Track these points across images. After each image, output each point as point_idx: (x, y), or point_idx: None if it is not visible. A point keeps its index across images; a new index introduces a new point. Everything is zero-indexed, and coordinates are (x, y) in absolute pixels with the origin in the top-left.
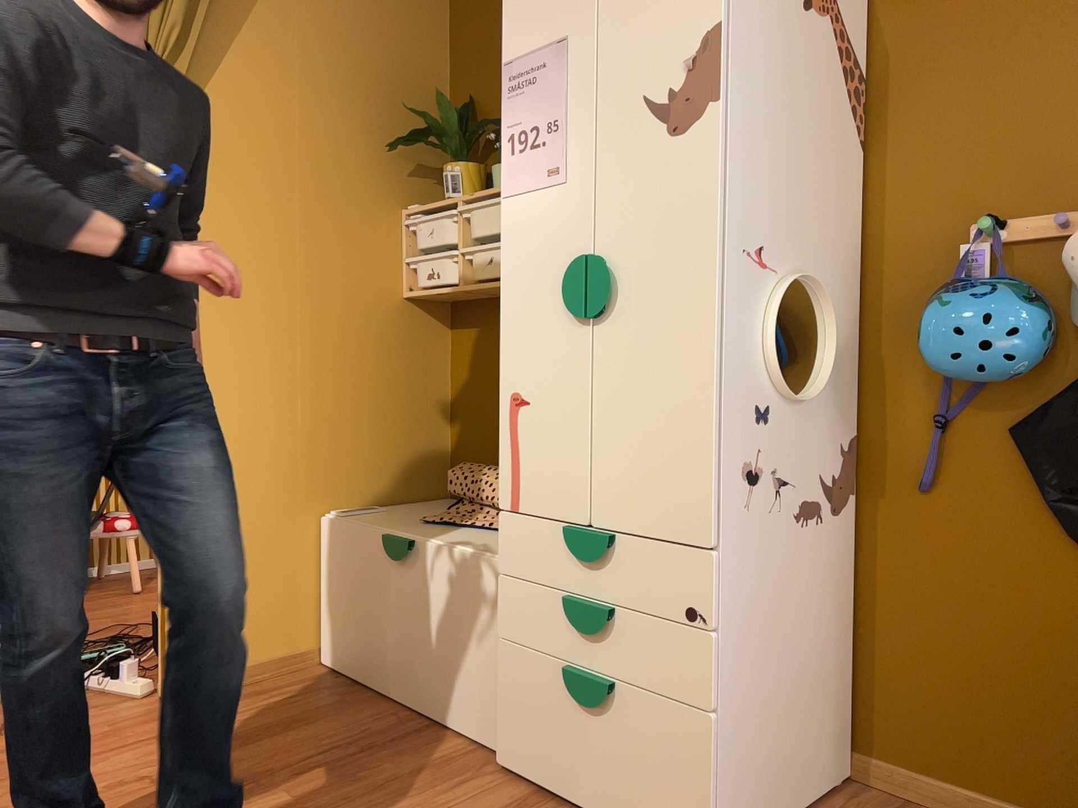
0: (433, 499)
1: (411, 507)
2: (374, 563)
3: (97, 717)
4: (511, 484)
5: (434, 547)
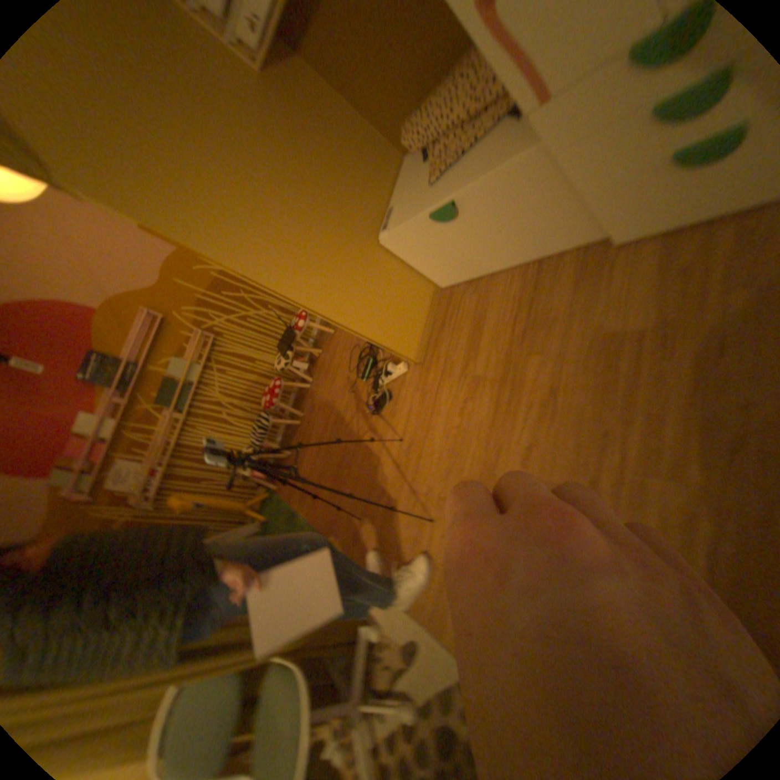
0: (400, 166)
1: (403, 185)
2: (435, 232)
3: (408, 391)
4: (529, 84)
5: (472, 189)
